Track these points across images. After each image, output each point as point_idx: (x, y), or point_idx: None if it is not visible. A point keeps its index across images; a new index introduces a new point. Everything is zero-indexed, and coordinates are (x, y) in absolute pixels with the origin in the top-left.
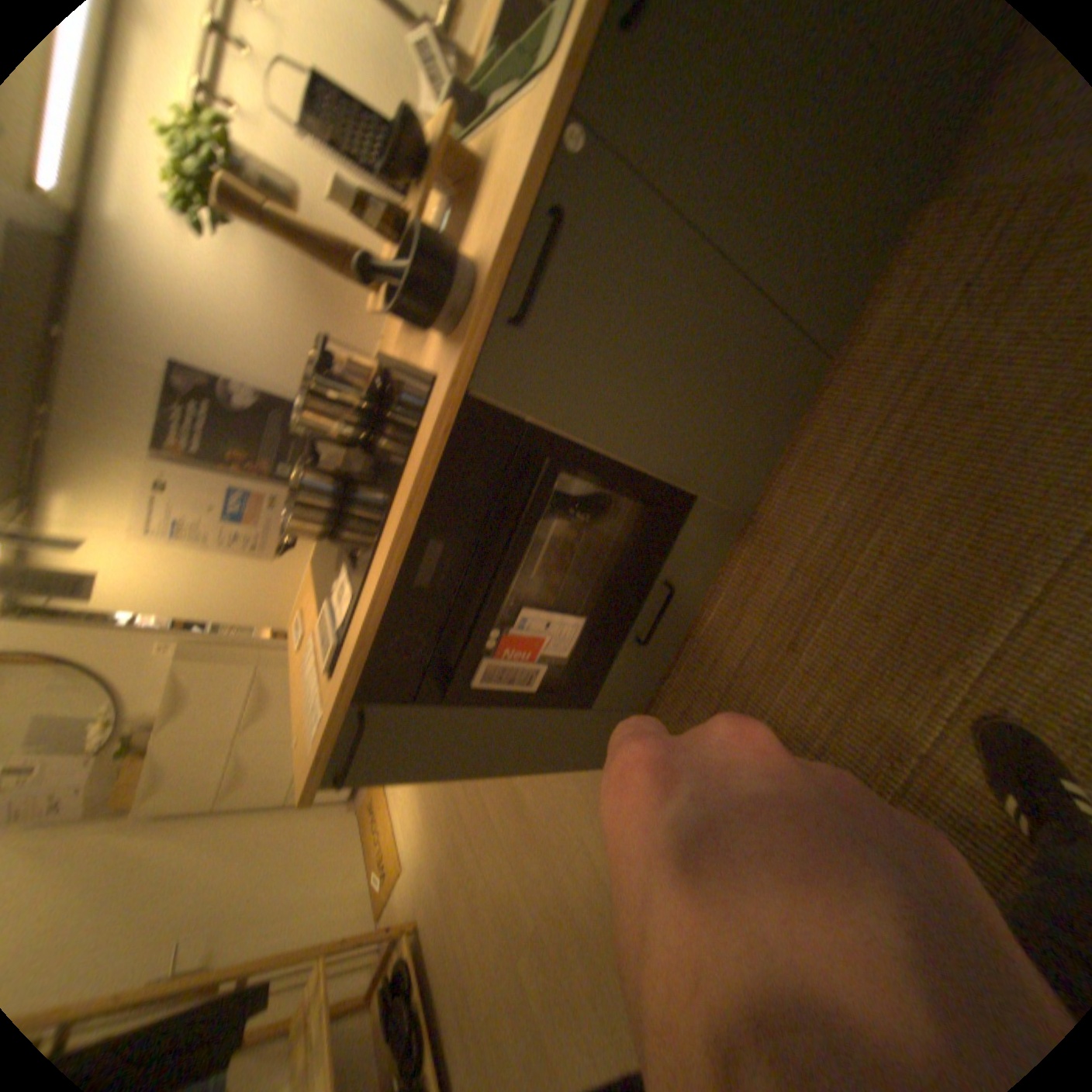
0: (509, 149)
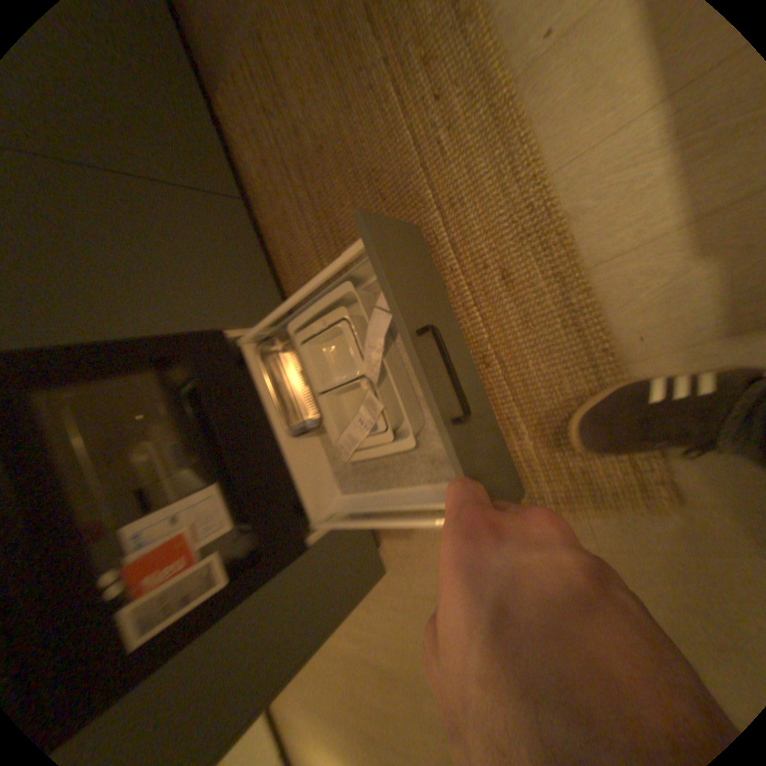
0: None
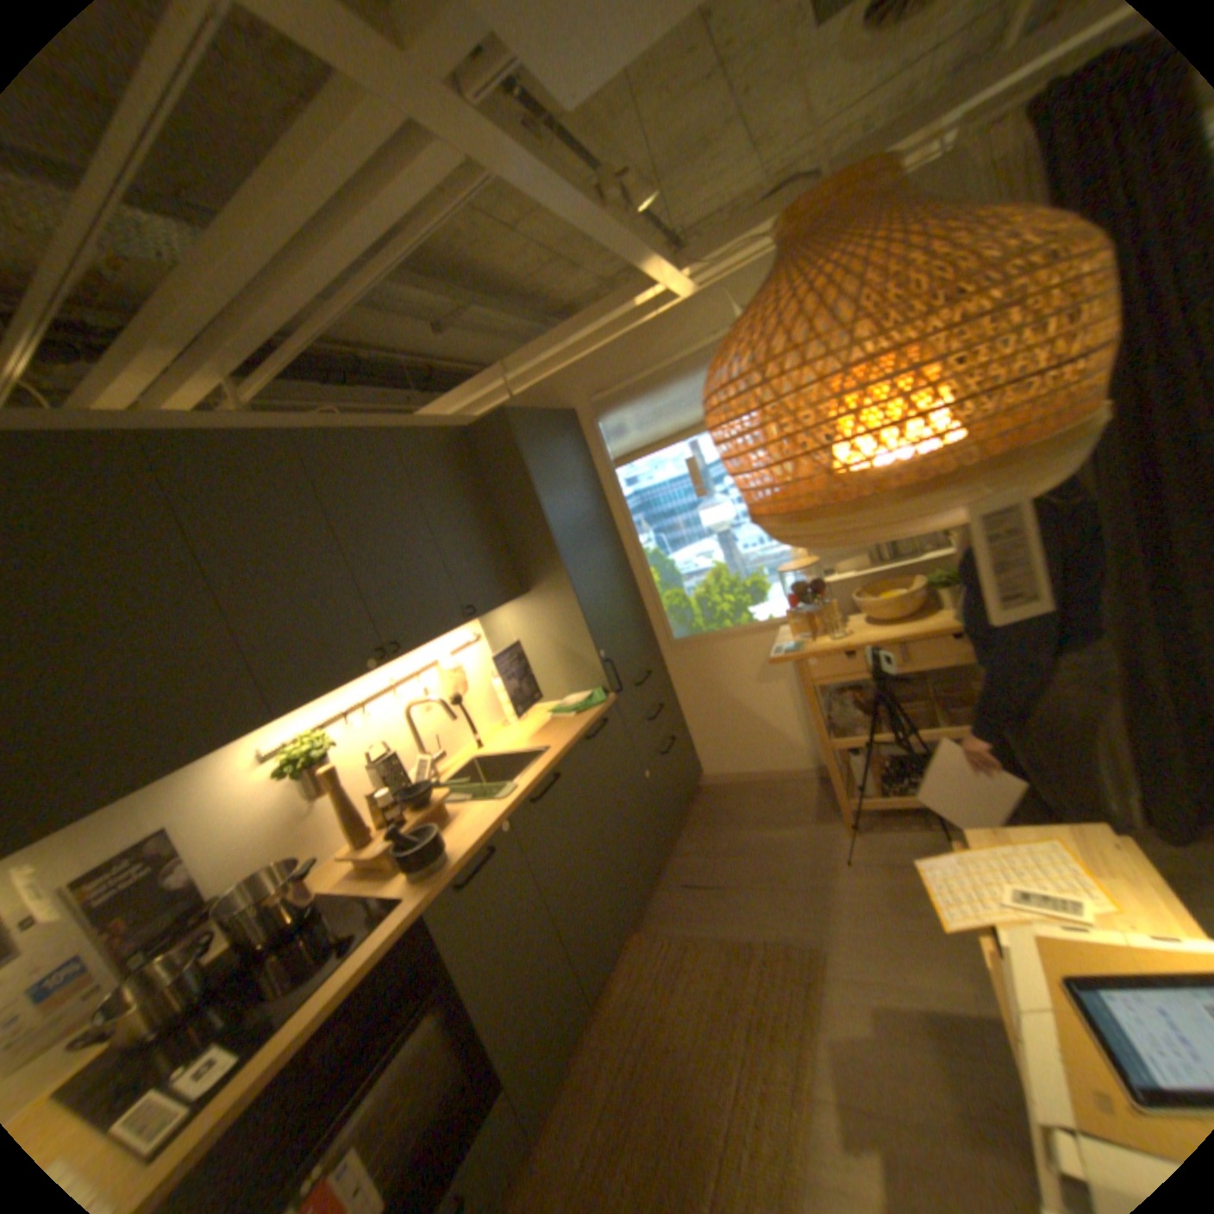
0: (476, 821)
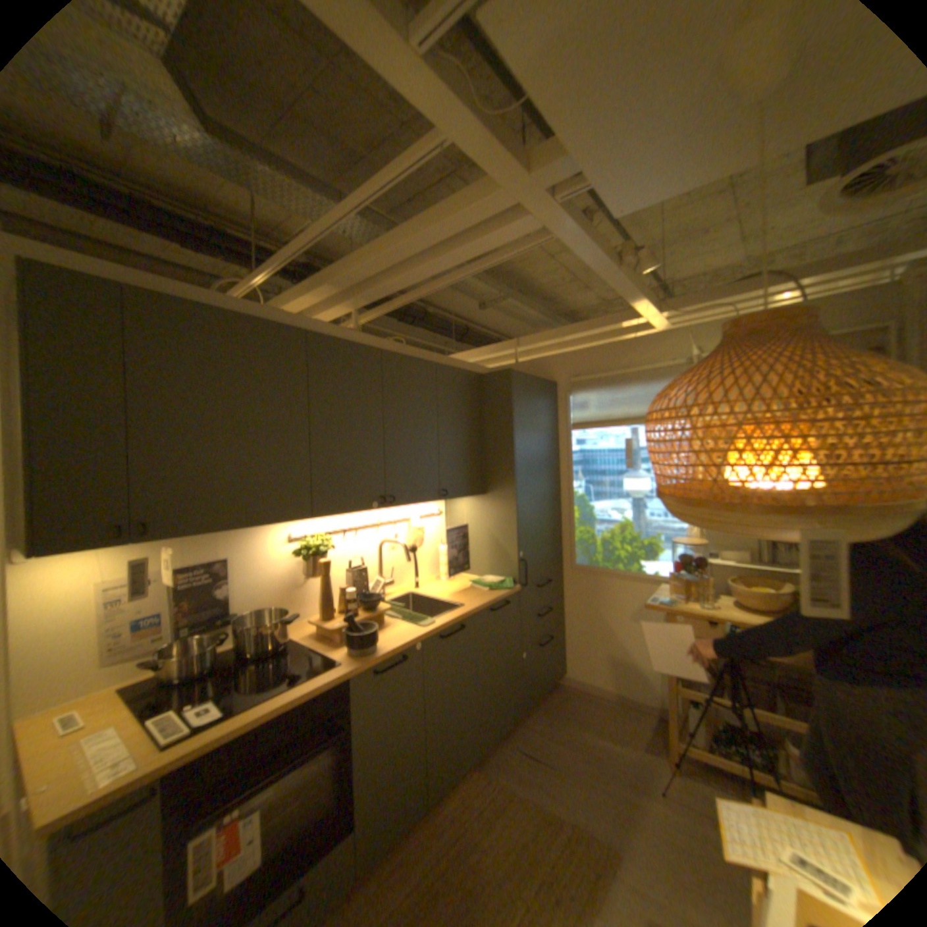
0: (402, 634)
